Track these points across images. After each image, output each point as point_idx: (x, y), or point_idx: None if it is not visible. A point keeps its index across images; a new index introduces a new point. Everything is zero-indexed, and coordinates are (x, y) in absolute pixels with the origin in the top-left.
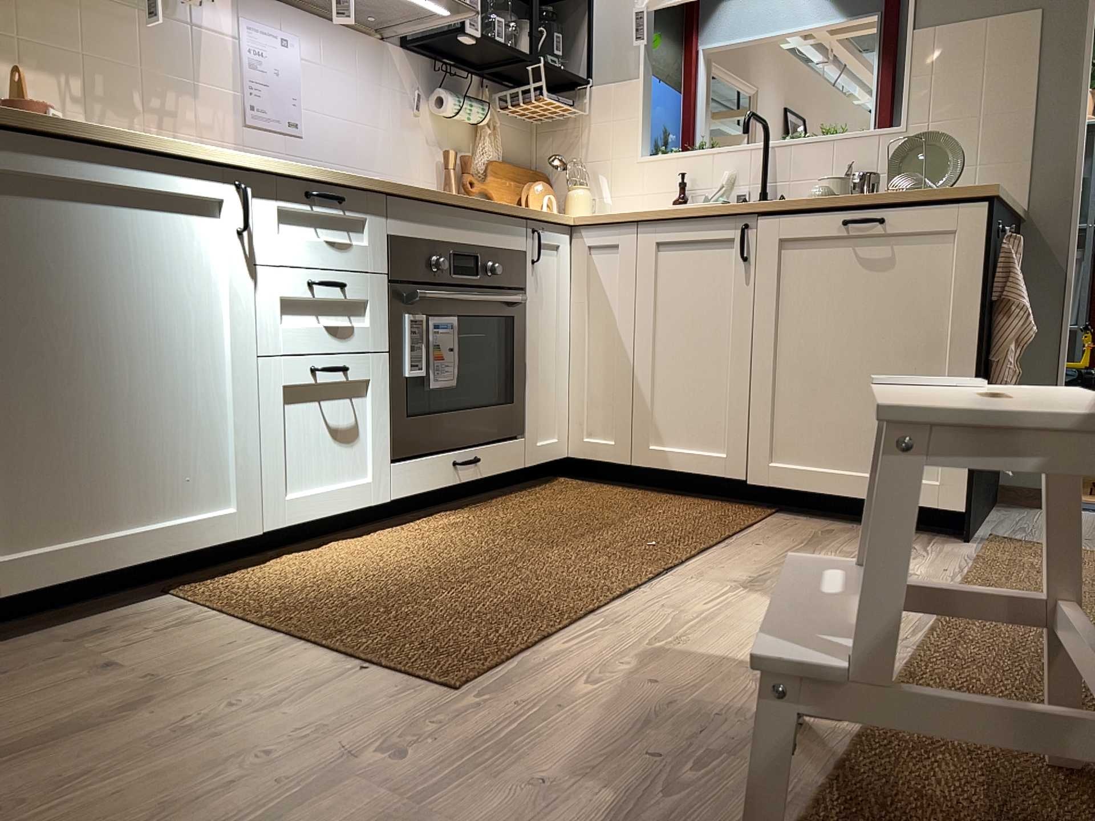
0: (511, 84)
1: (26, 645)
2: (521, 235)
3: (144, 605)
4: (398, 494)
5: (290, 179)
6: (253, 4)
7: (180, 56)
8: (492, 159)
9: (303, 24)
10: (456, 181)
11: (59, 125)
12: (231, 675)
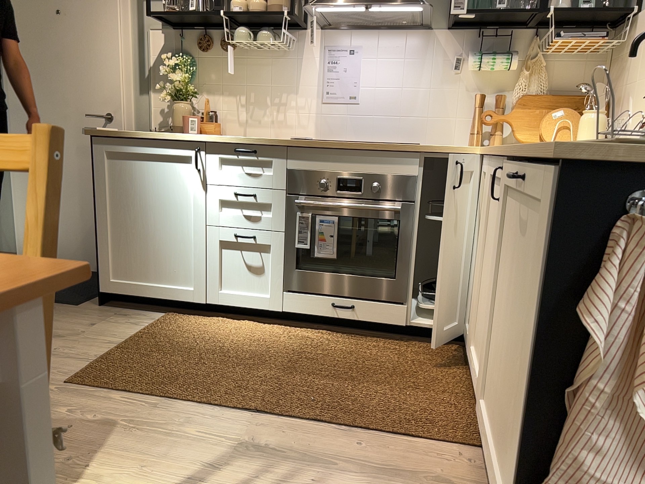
0: (568, 25)
1: (112, 310)
2: (413, 165)
3: (153, 314)
4: (288, 311)
5: (224, 144)
6: (330, 35)
7: (288, 73)
8: (528, 94)
9: (363, 36)
10: (479, 116)
11: (135, 132)
12: (80, 343)
